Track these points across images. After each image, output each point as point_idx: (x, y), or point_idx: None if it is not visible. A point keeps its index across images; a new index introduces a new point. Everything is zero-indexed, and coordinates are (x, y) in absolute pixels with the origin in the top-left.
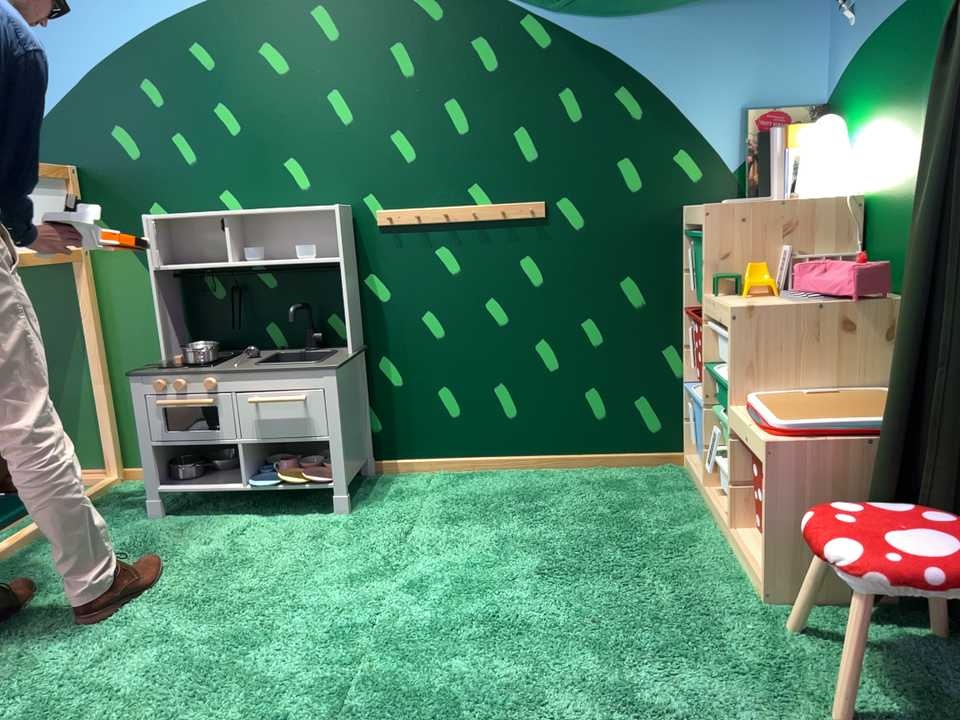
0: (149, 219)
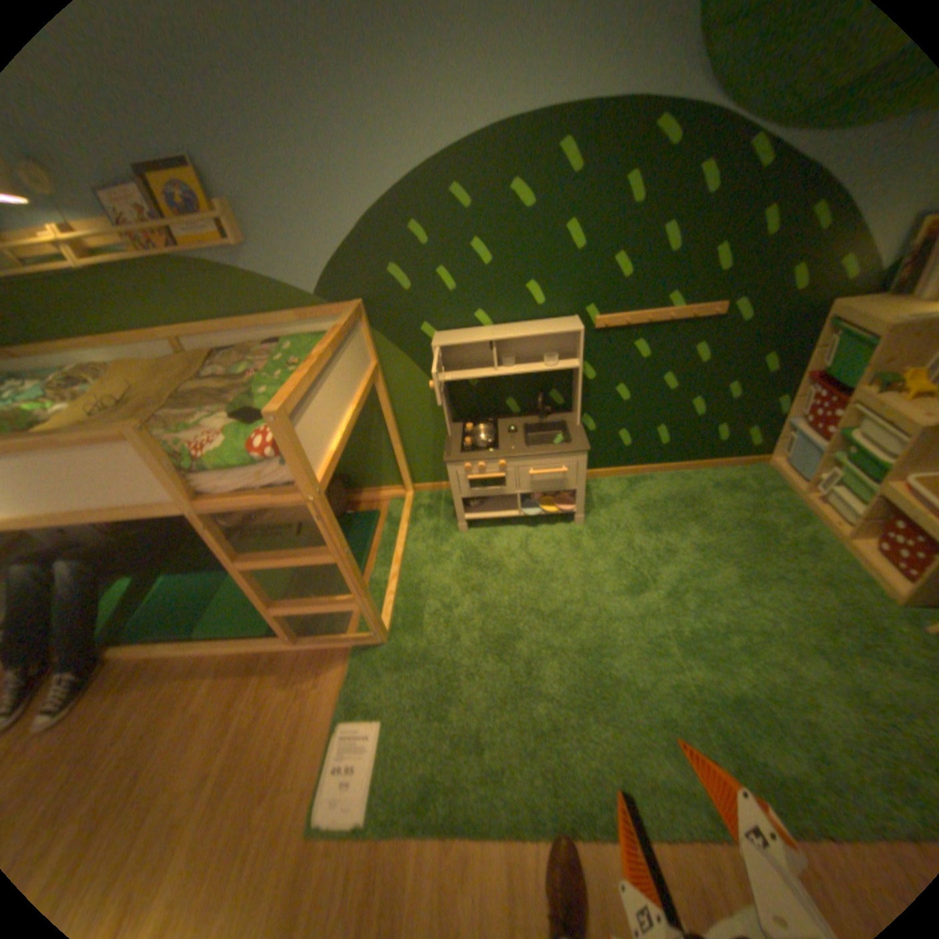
0: (437, 348)
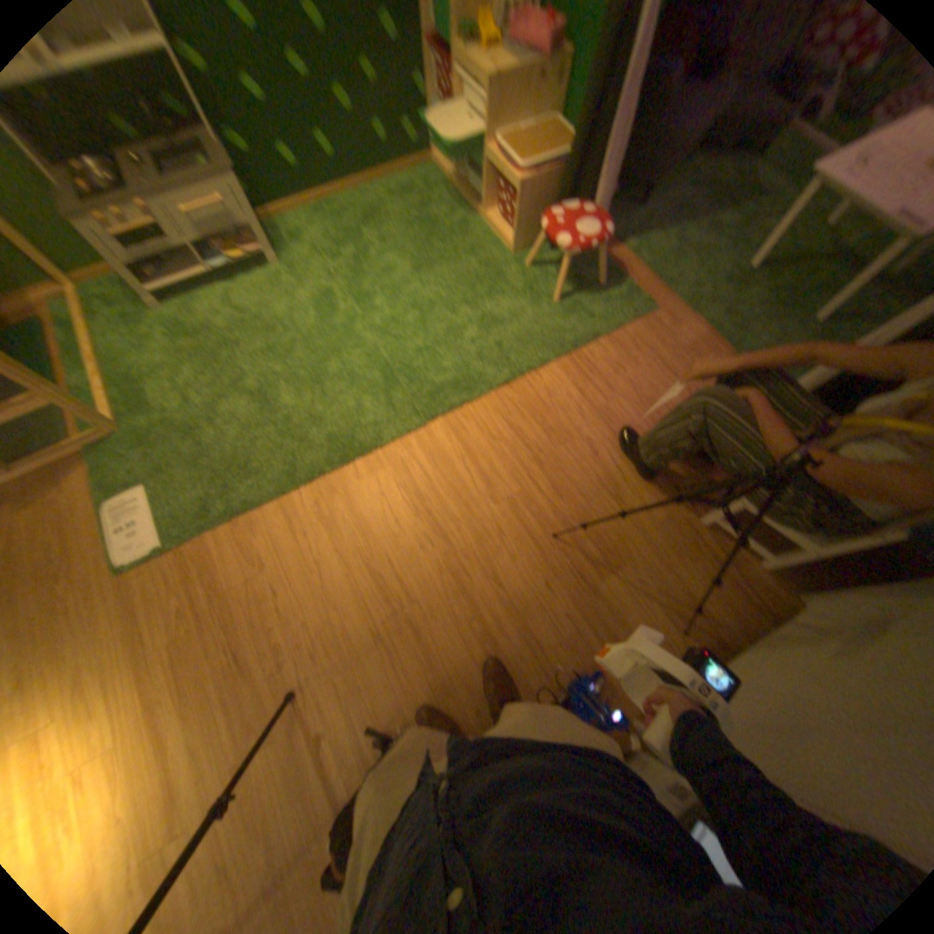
0: None
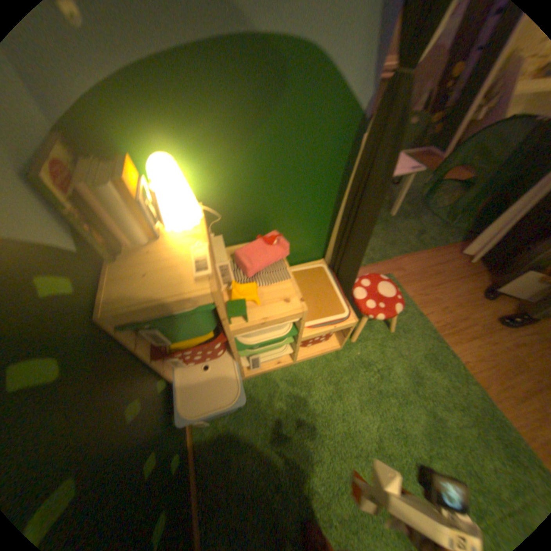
0: None
